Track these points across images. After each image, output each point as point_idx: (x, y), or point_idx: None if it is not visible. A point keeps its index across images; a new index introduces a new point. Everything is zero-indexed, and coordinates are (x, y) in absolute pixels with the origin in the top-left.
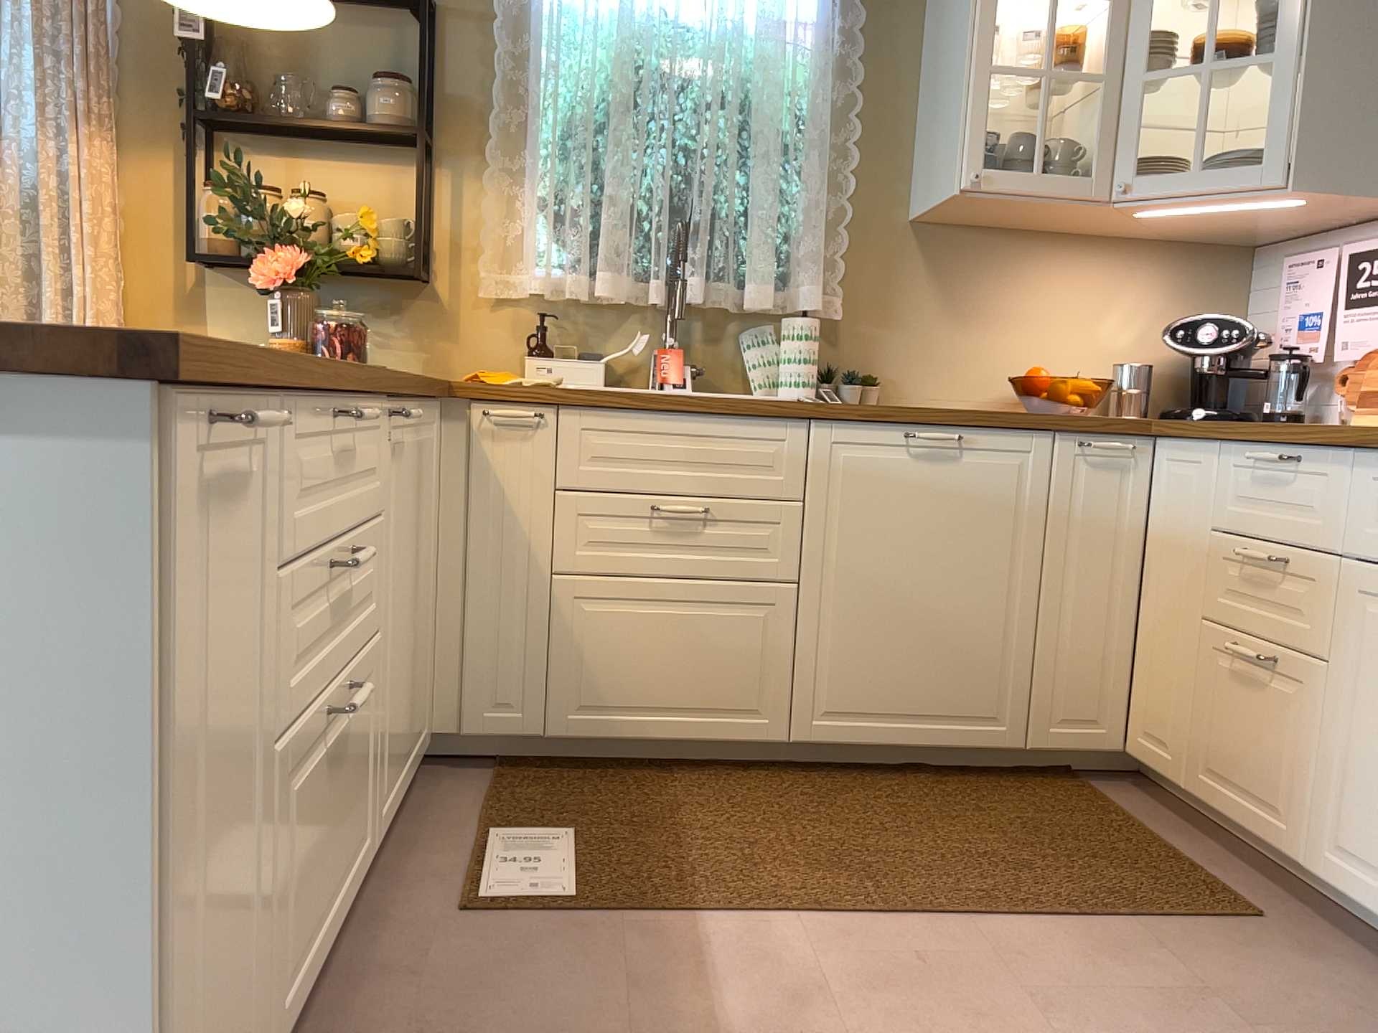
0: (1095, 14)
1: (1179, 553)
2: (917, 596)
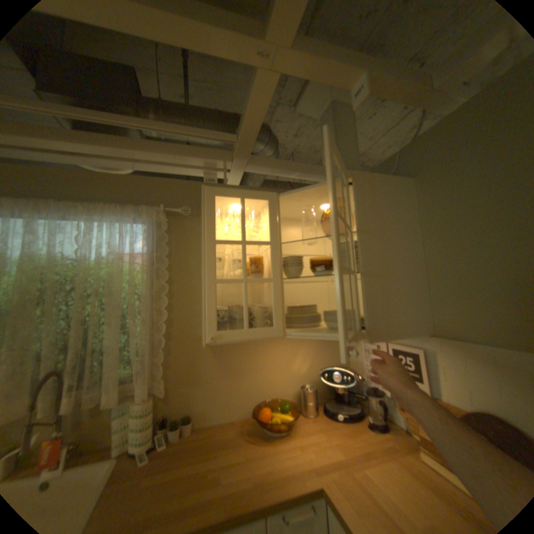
0: (269, 245)
1: None
2: None
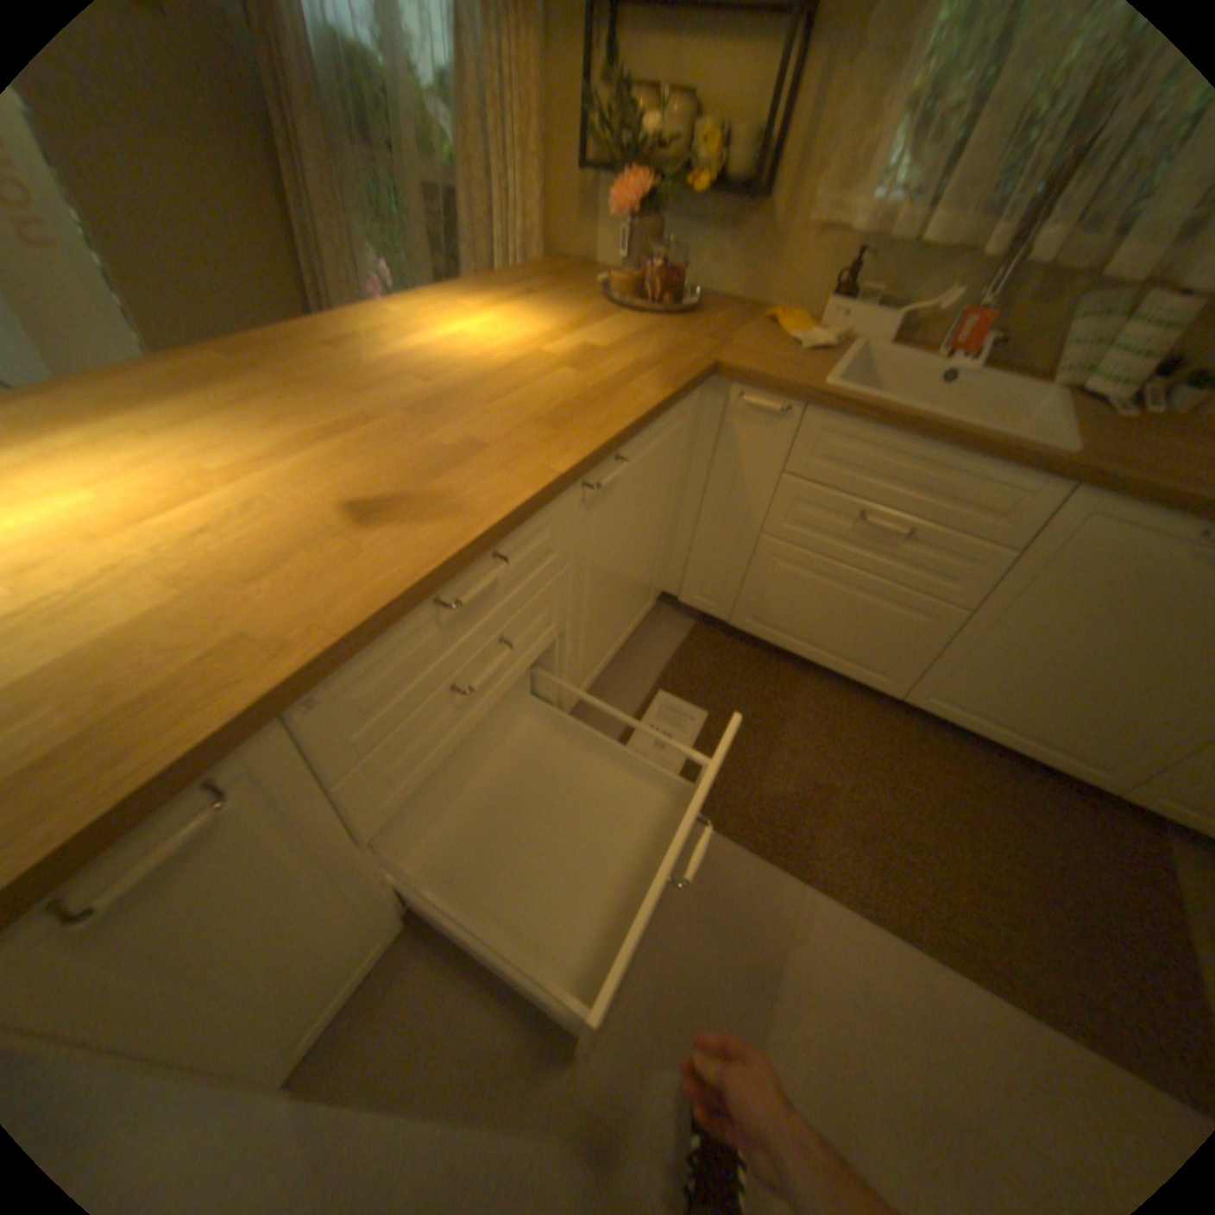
0: None
1: None
2: (1093, 666)
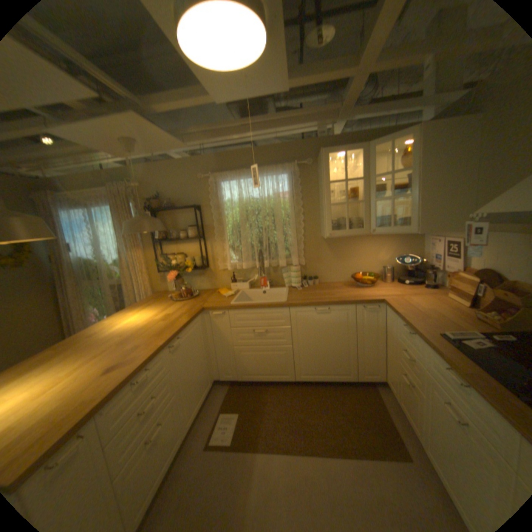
0: (362, 178)
1: (393, 339)
2: (322, 347)
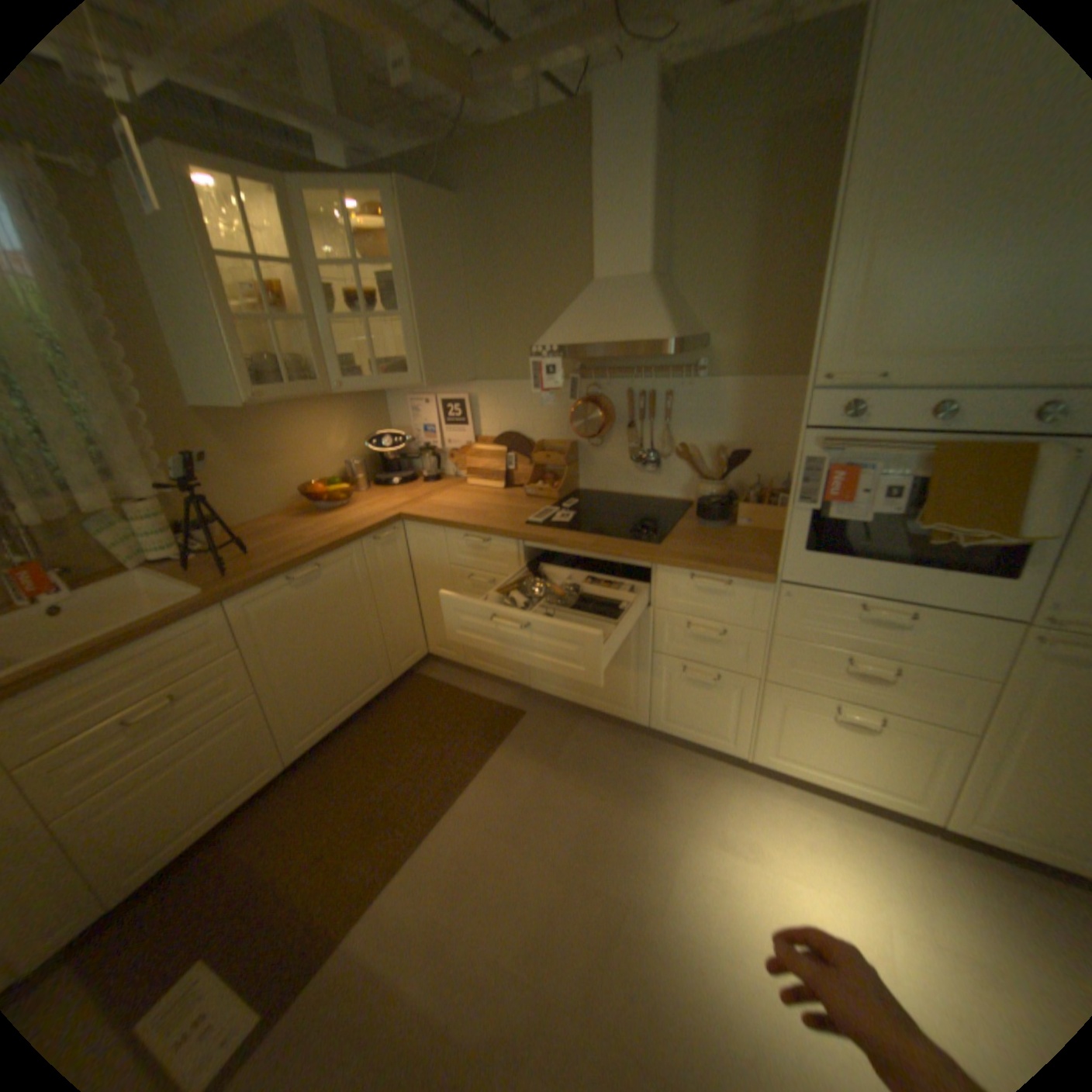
0: (273, 264)
1: (433, 574)
2: (323, 656)
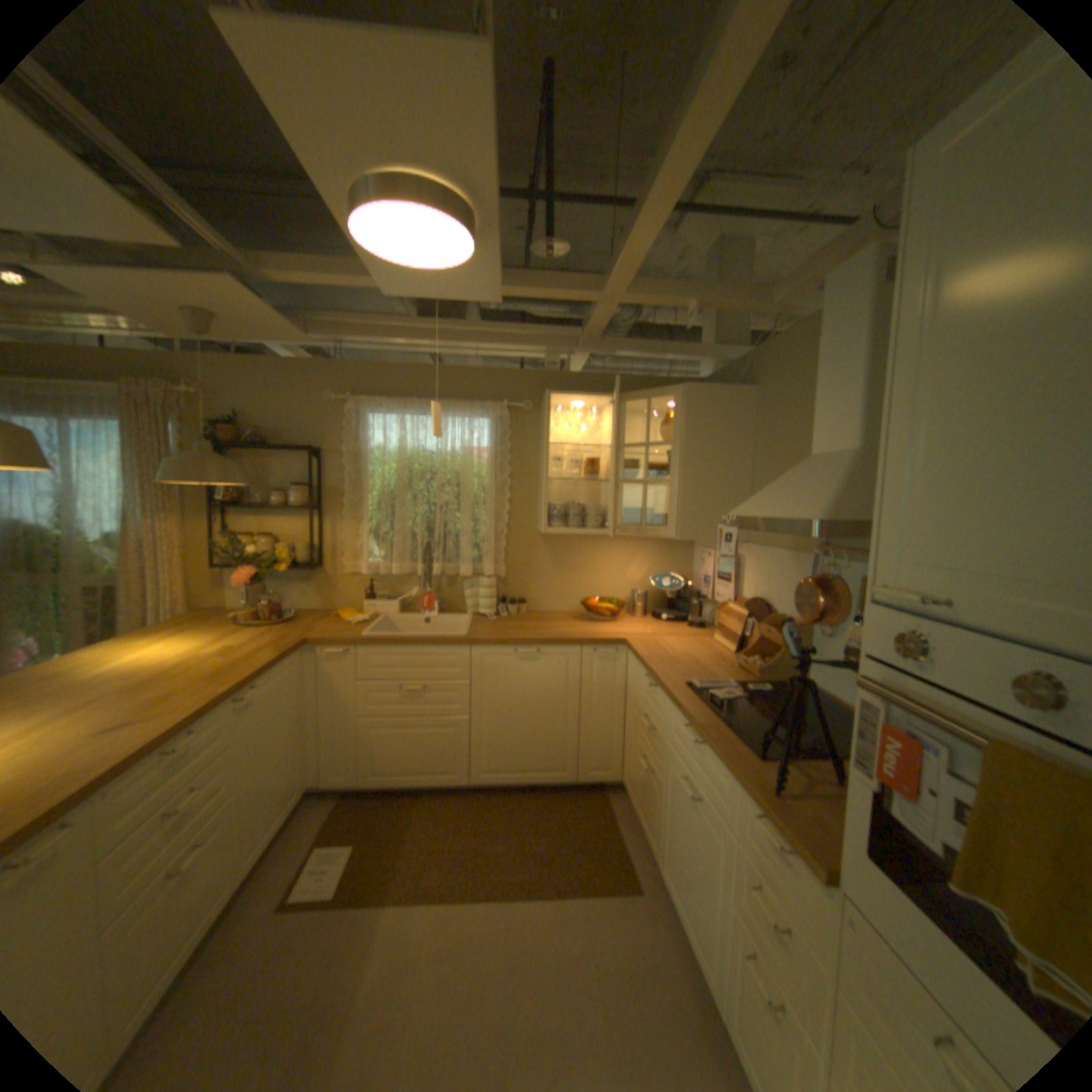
0: (607, 446)
1: (633, 703)
2: (523, 719)
